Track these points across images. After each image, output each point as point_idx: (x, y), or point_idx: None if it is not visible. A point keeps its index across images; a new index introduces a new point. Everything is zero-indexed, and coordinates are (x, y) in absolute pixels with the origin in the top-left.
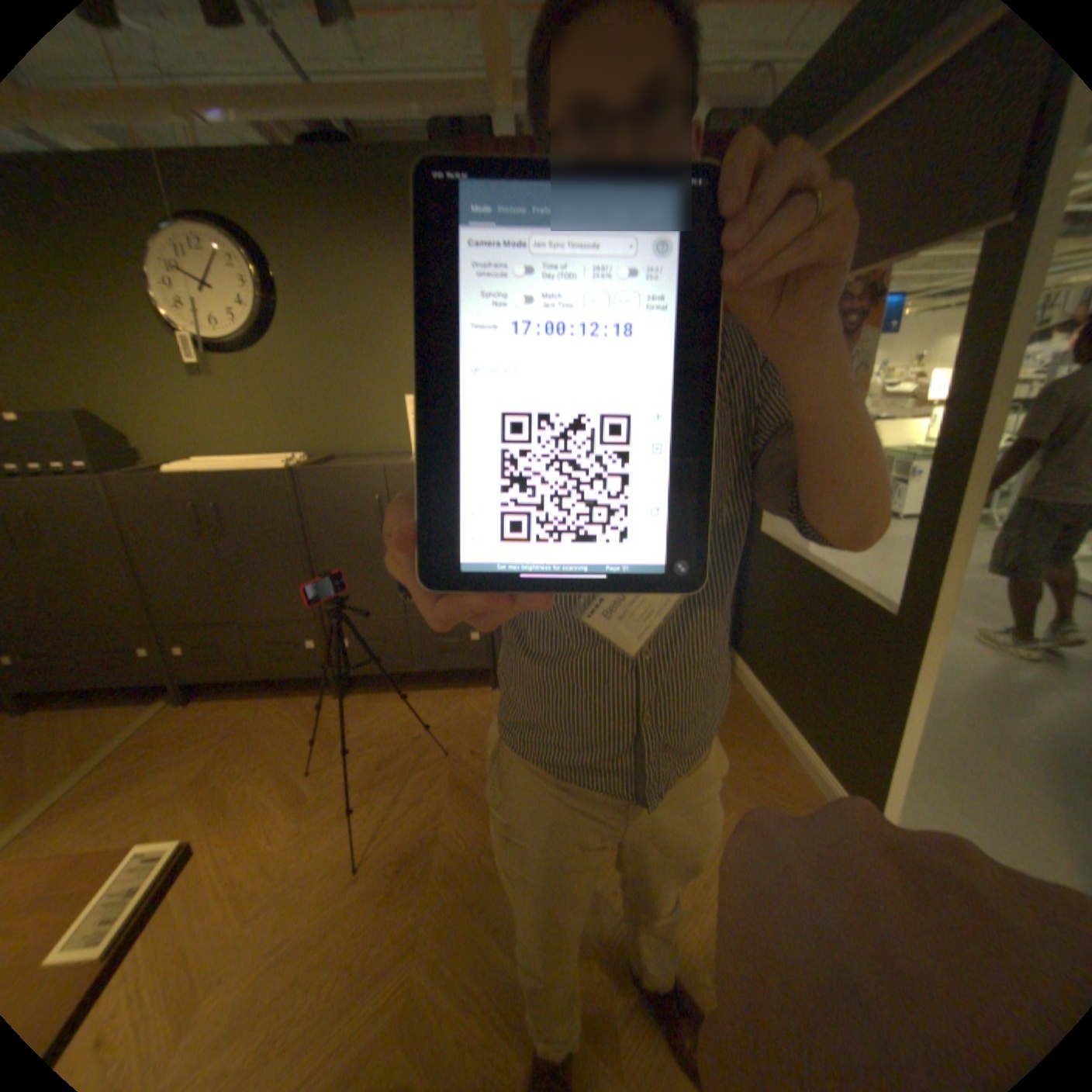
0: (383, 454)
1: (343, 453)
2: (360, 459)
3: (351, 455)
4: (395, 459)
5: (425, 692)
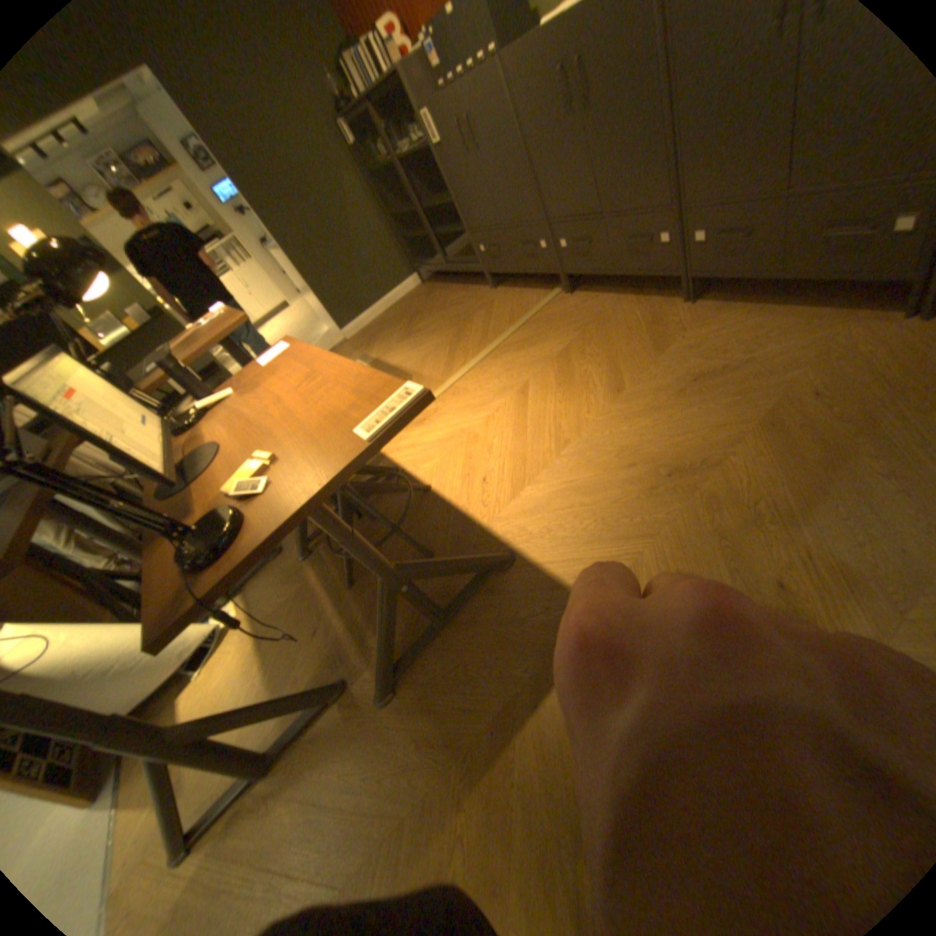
0: None
1: None
2: None
3: None
4: None
5: (792, 310)
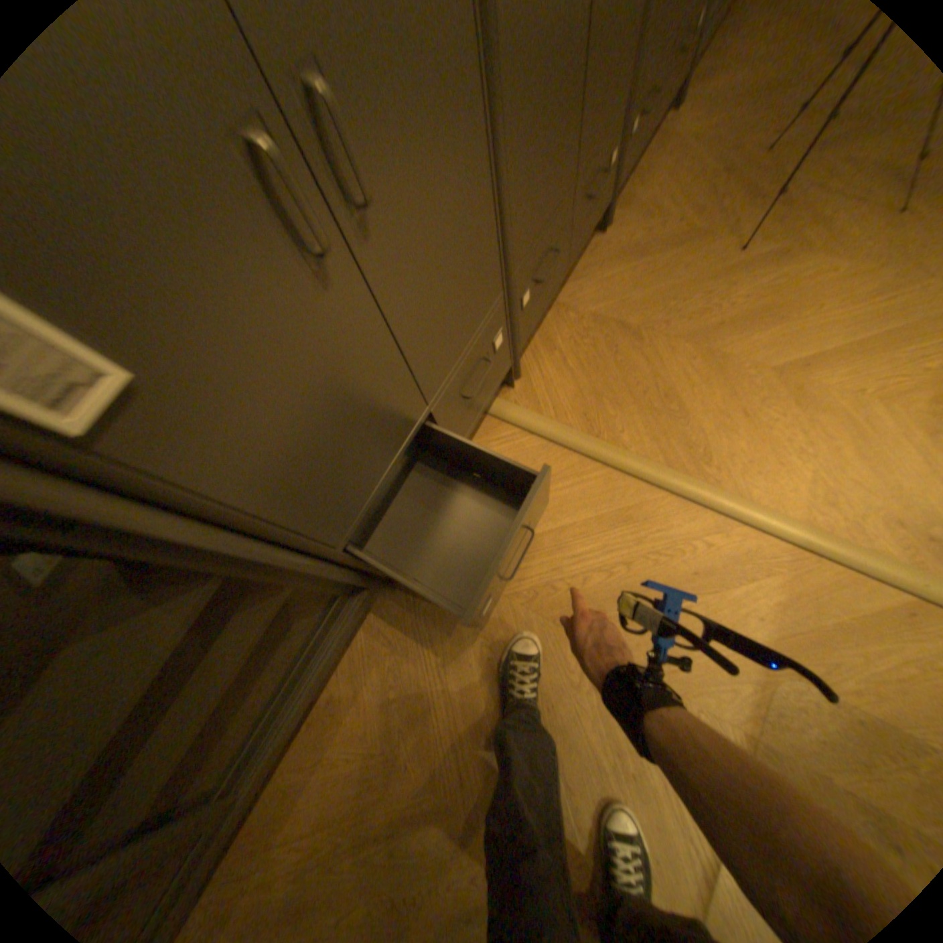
0: None
1: None
2: None
3: None
4: None
5: (646, 162)
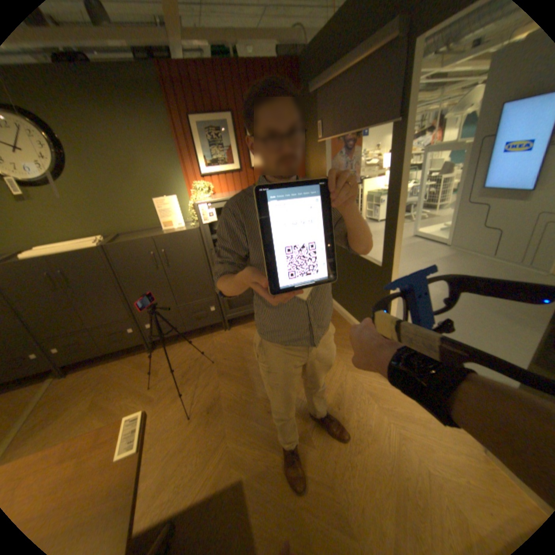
0: (146, 231)
1: (123, 233)
2: (134, 235)
3: (128, 233)
4: (154, 232)
5: (193, 340)
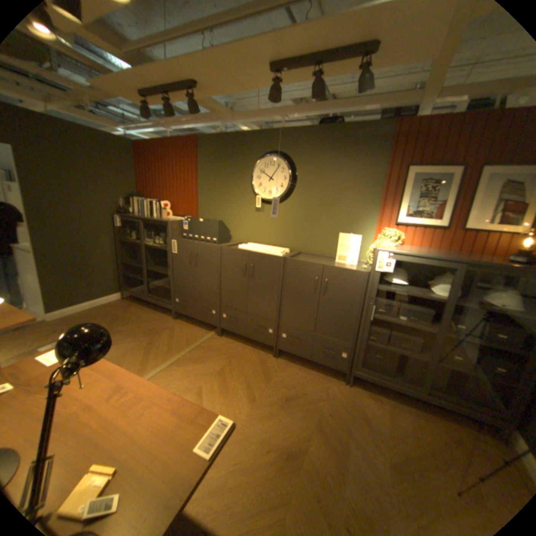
0: (320, 256)
1: (303, 252)
2: (310, 257)
3: (306, 254)
4: (326, 260)
5: (311, 372)
